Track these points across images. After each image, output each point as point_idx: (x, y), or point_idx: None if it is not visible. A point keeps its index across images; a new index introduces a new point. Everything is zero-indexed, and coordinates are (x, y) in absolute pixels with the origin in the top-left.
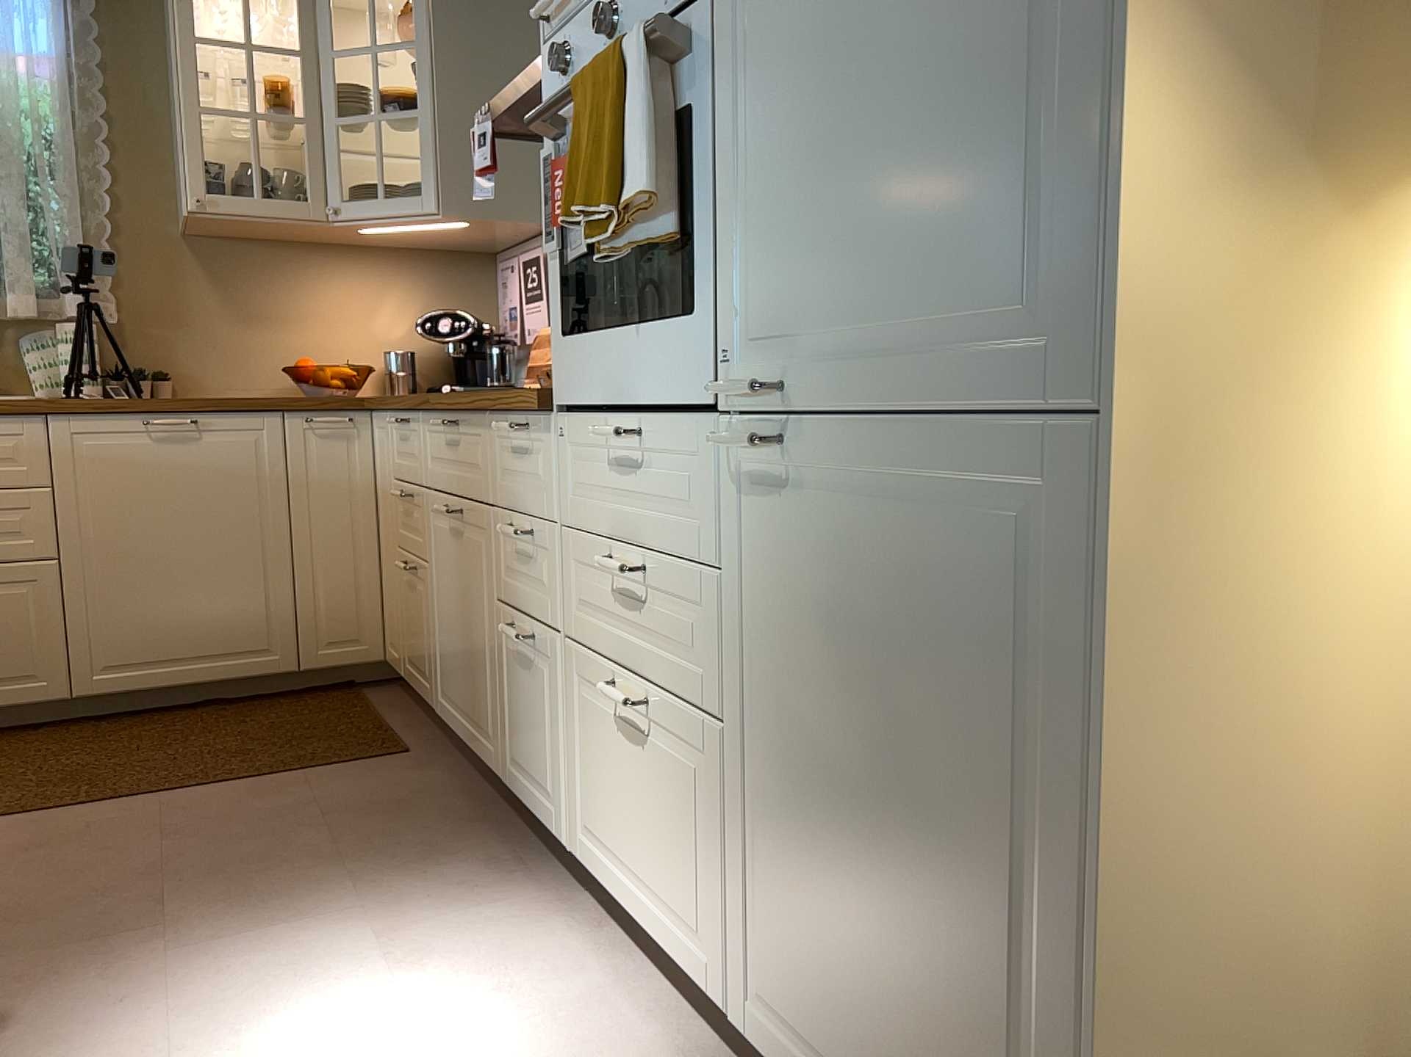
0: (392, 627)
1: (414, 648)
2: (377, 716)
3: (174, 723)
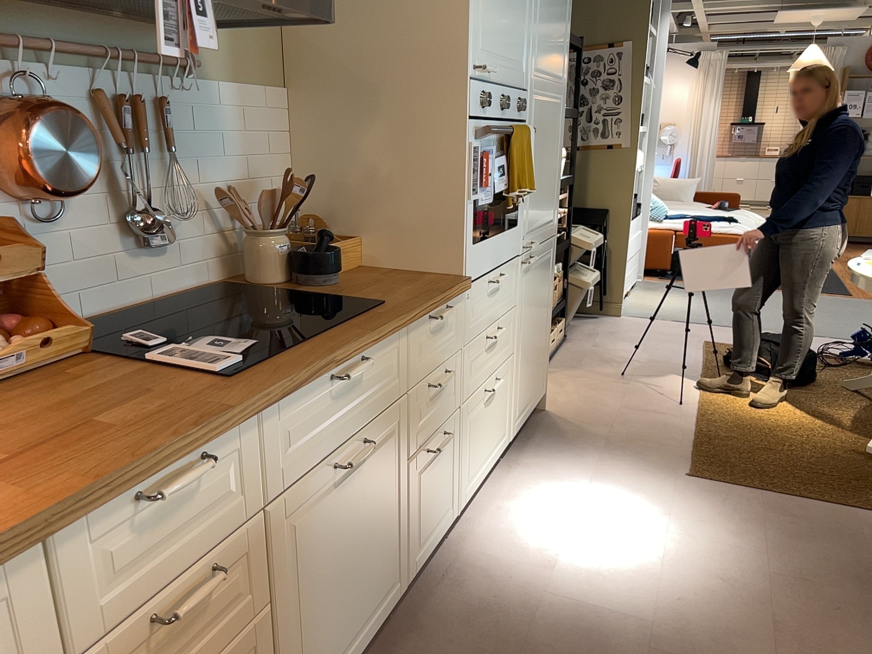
0: None
1: None
2: None
3: None
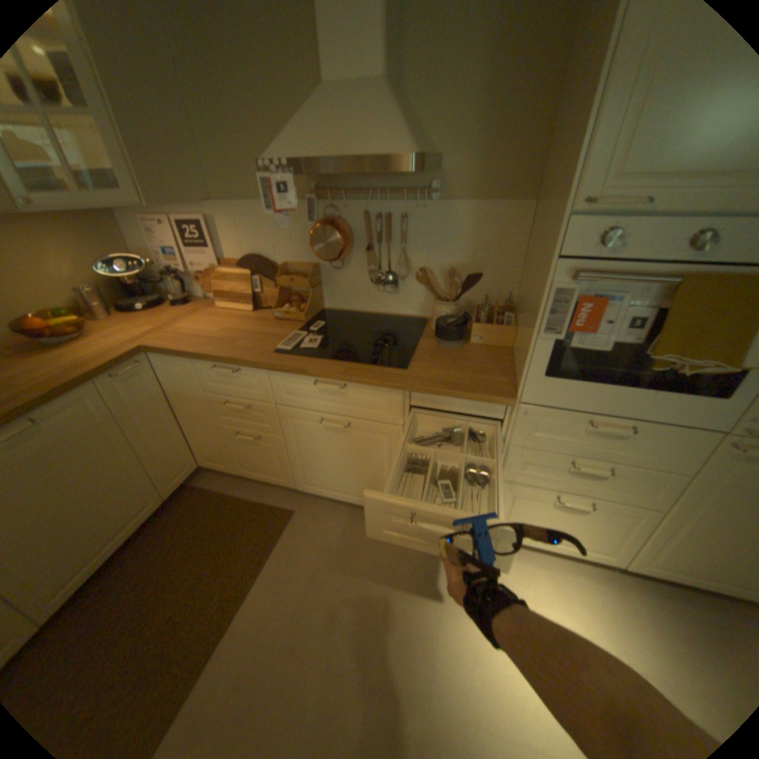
0: (209, 455)
1: (256, 466)
2: (236, 499)
3: (123, 578)
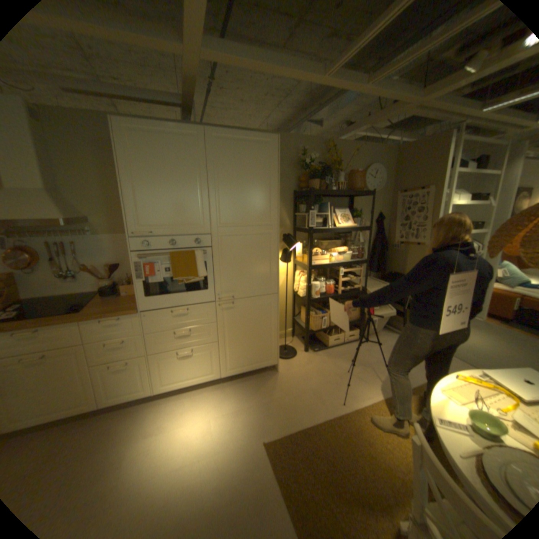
0: None
1: None
2: None
3: None
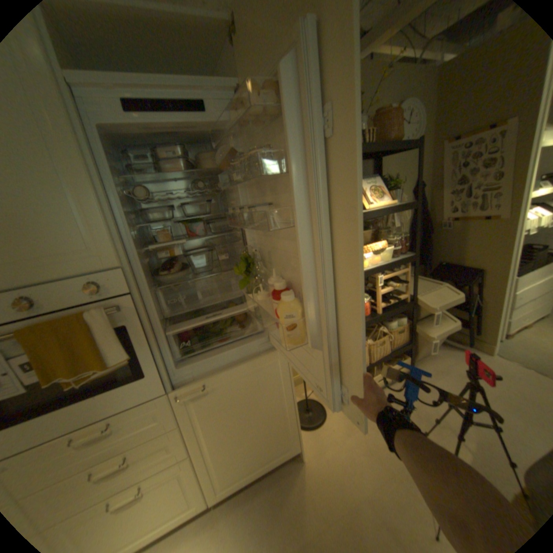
0: None
1: None
2: None
3: None
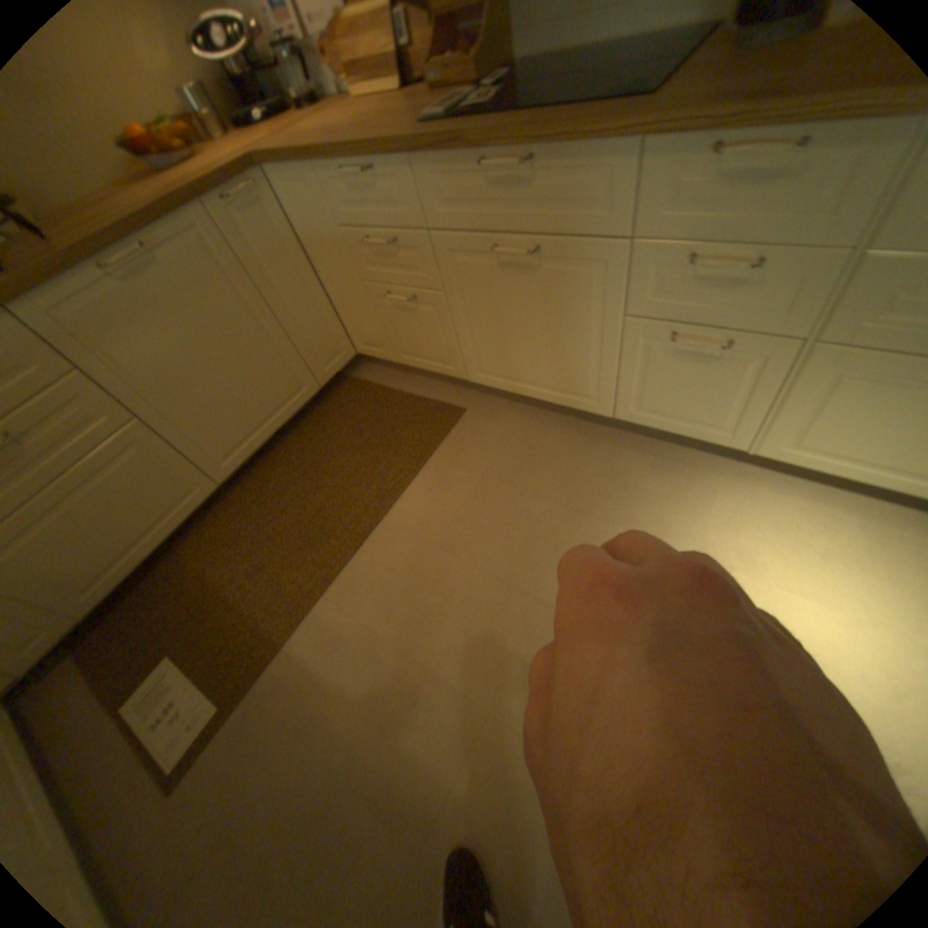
0: (364, 334)
1: (418, 346)
2: (399, 392)
3: (287, 458)
